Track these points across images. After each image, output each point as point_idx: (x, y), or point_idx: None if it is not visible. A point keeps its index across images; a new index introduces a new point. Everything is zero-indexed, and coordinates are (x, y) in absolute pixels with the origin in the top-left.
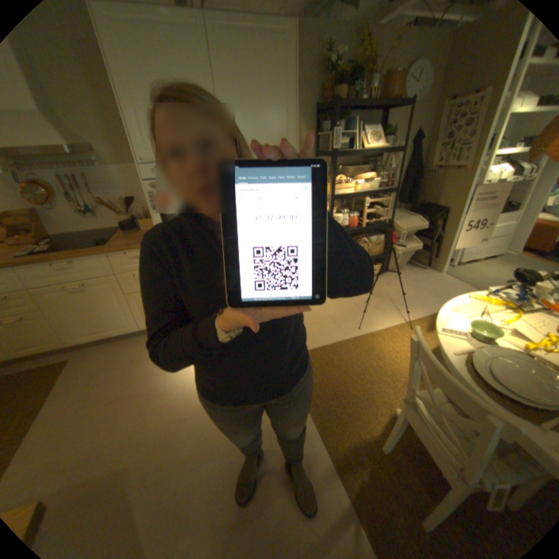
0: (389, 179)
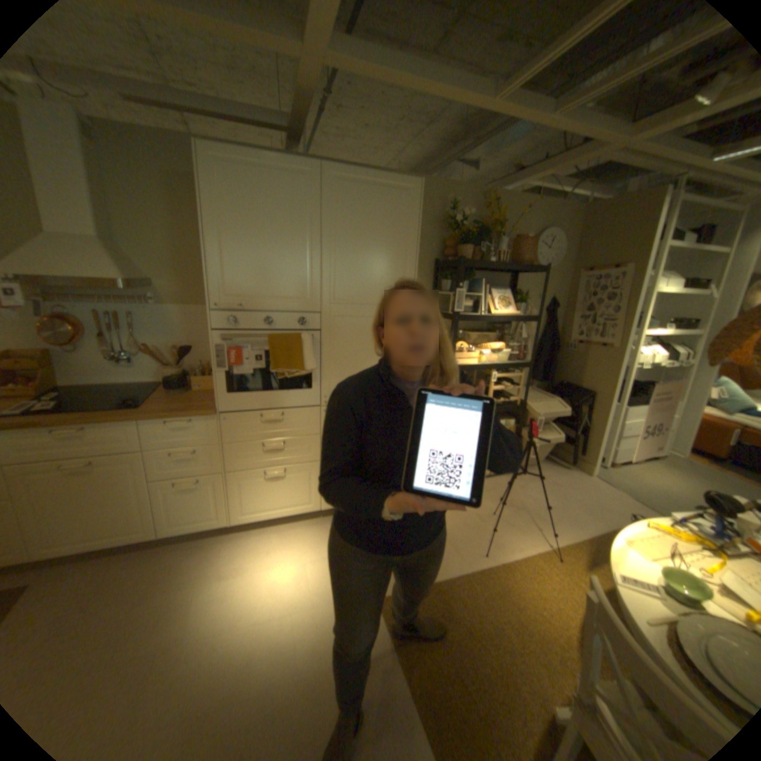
0: (521, 352)
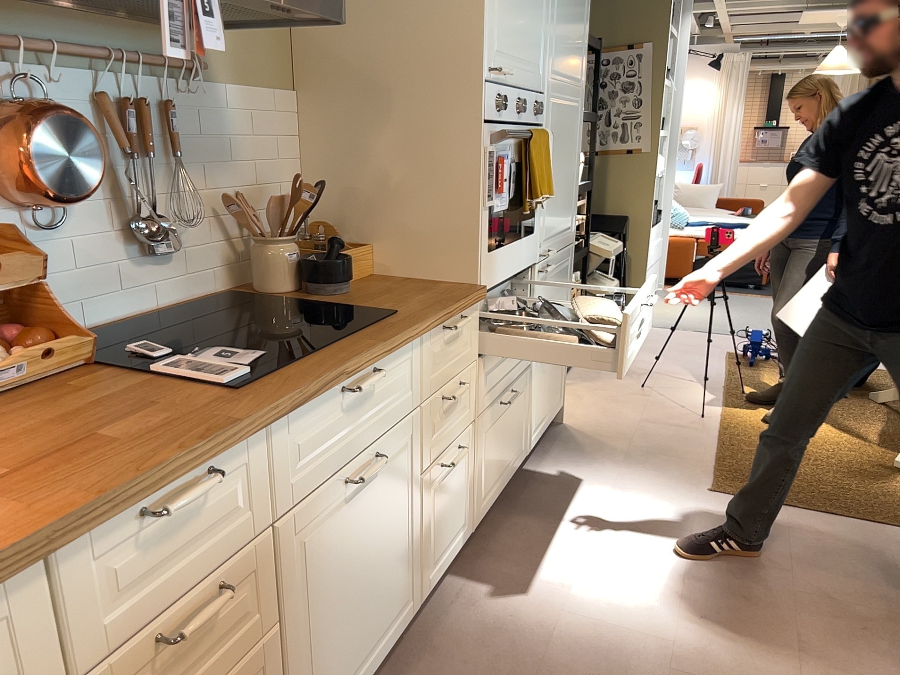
0: None
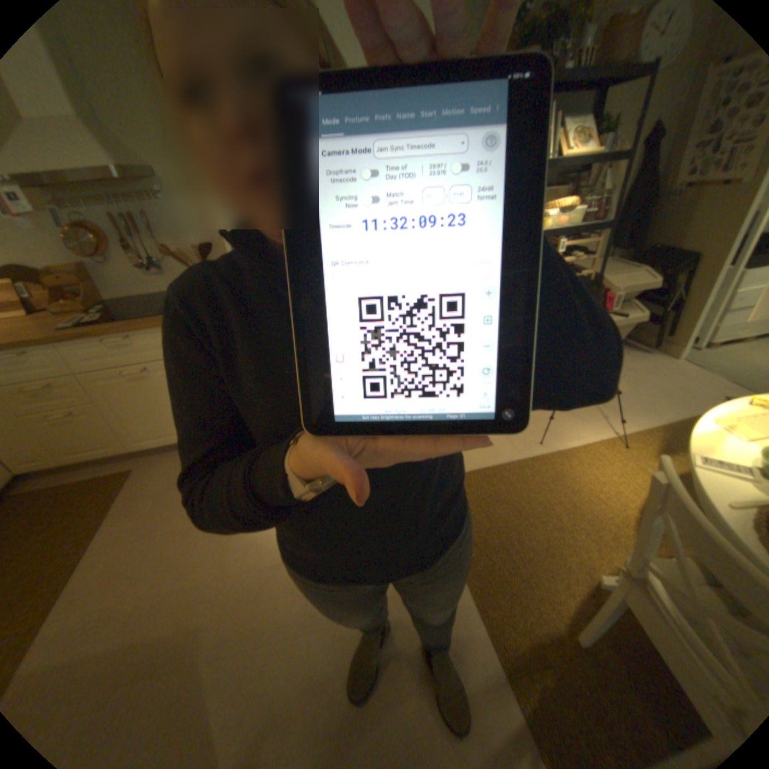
0: (601, 207)
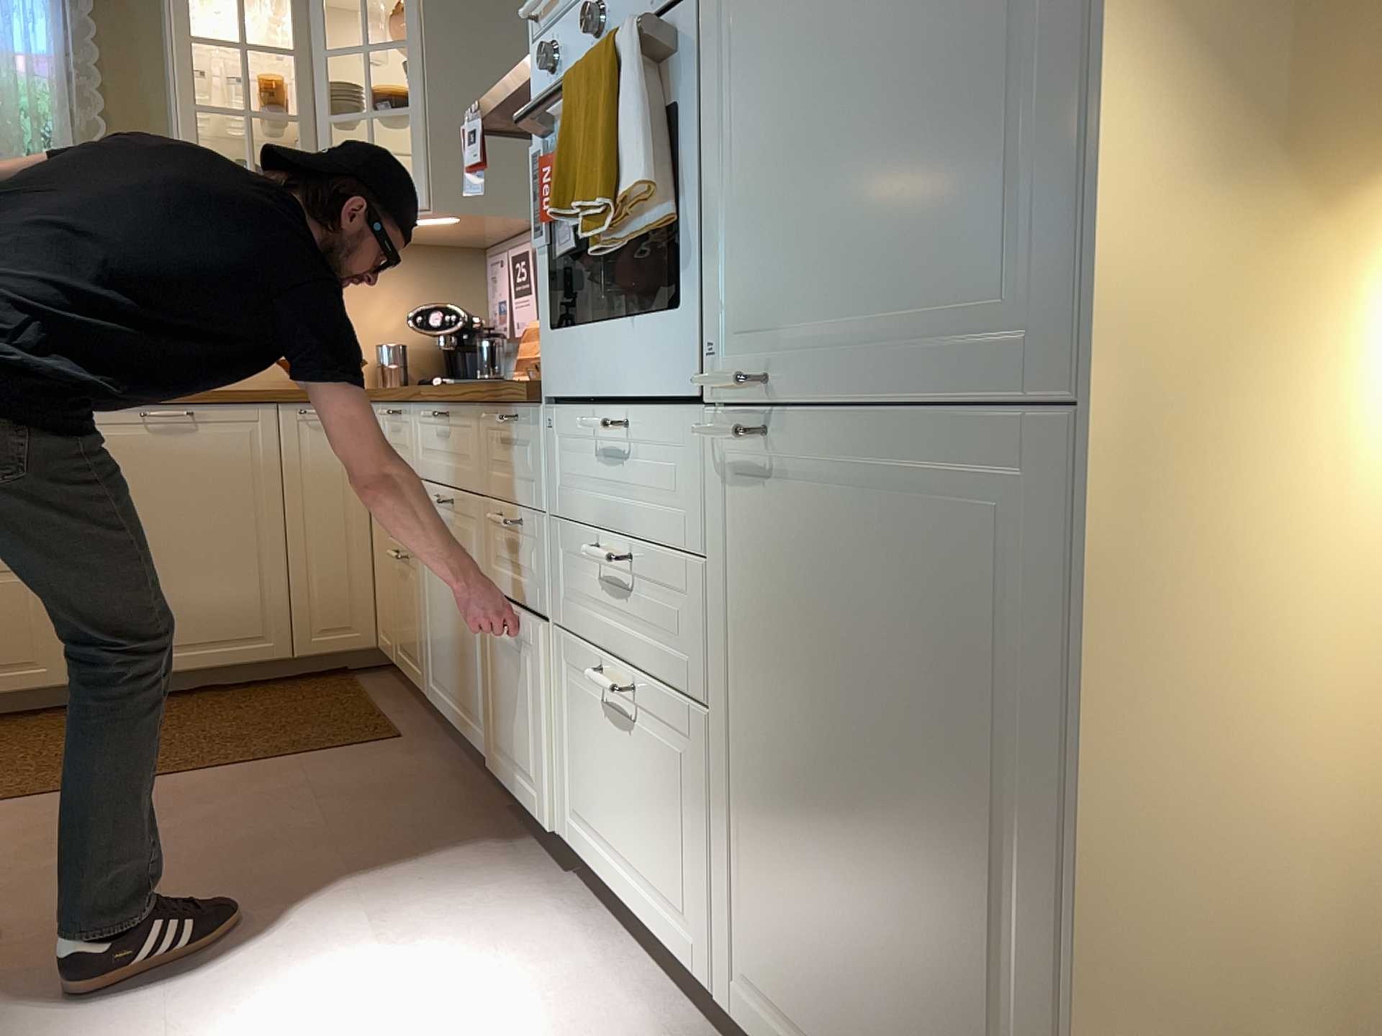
0: None
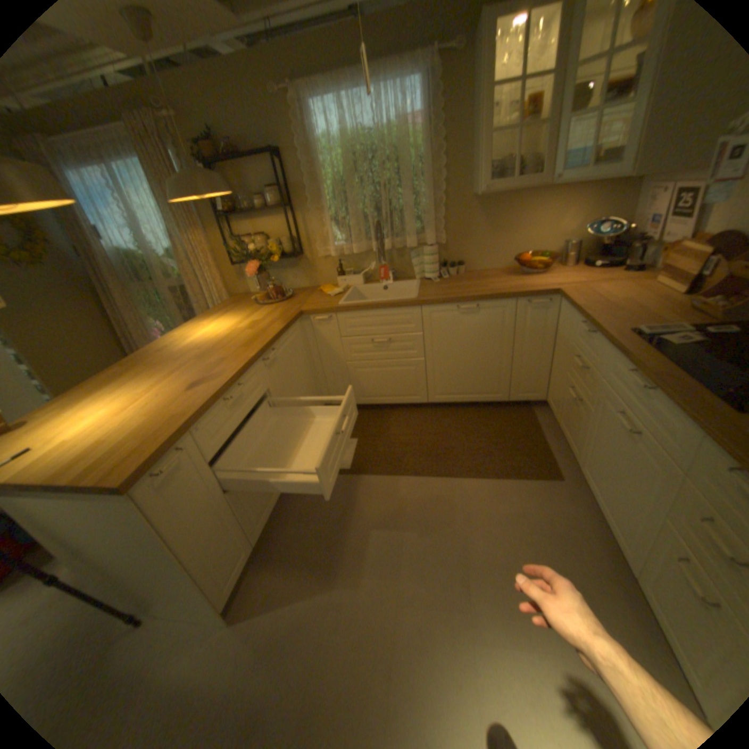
0: None
